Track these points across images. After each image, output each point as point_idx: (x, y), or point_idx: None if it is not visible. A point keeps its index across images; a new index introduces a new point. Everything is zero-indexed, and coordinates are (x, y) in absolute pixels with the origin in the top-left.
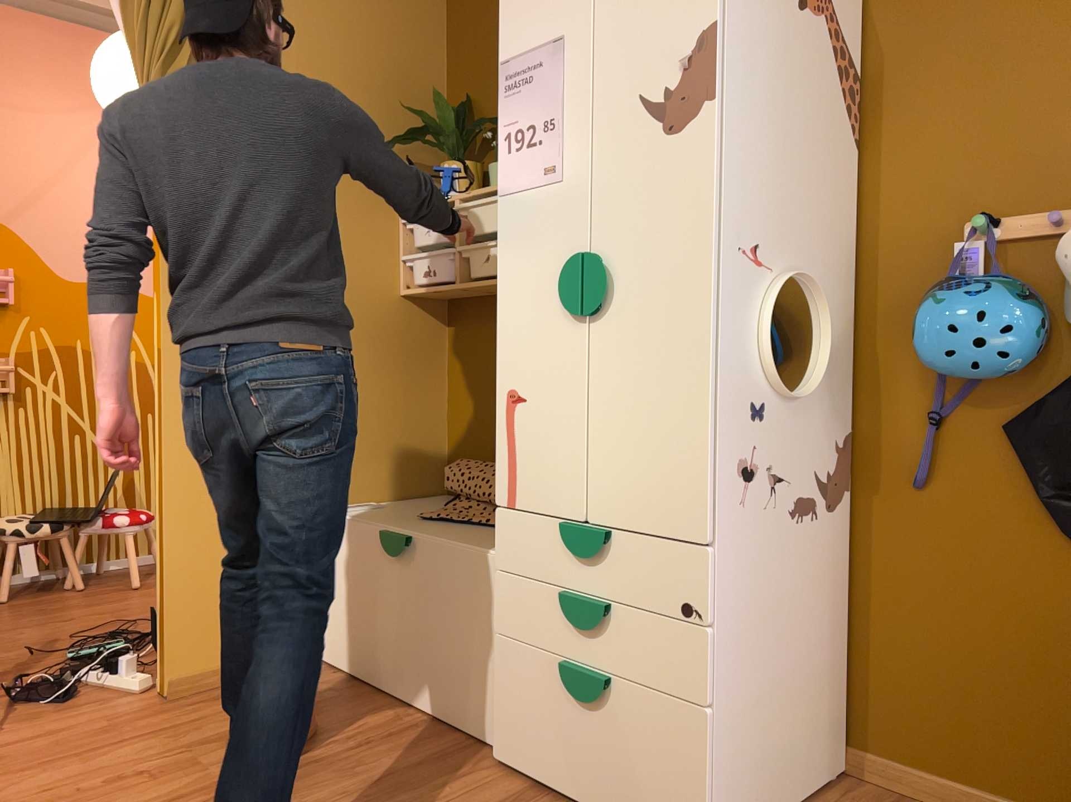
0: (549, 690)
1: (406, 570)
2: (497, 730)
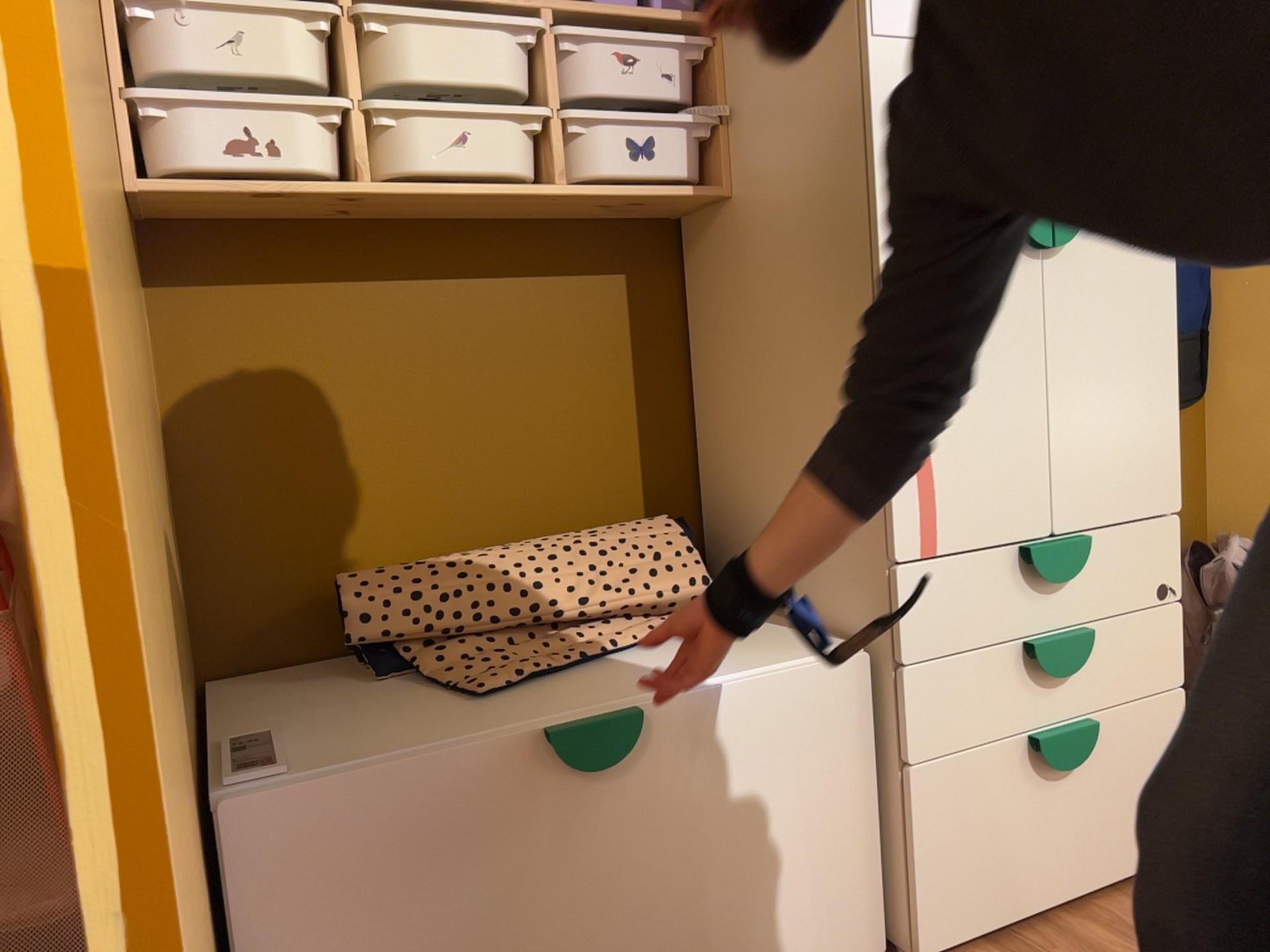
0: (1009, 790)
1: (630, 785)
2: (917, 915)
